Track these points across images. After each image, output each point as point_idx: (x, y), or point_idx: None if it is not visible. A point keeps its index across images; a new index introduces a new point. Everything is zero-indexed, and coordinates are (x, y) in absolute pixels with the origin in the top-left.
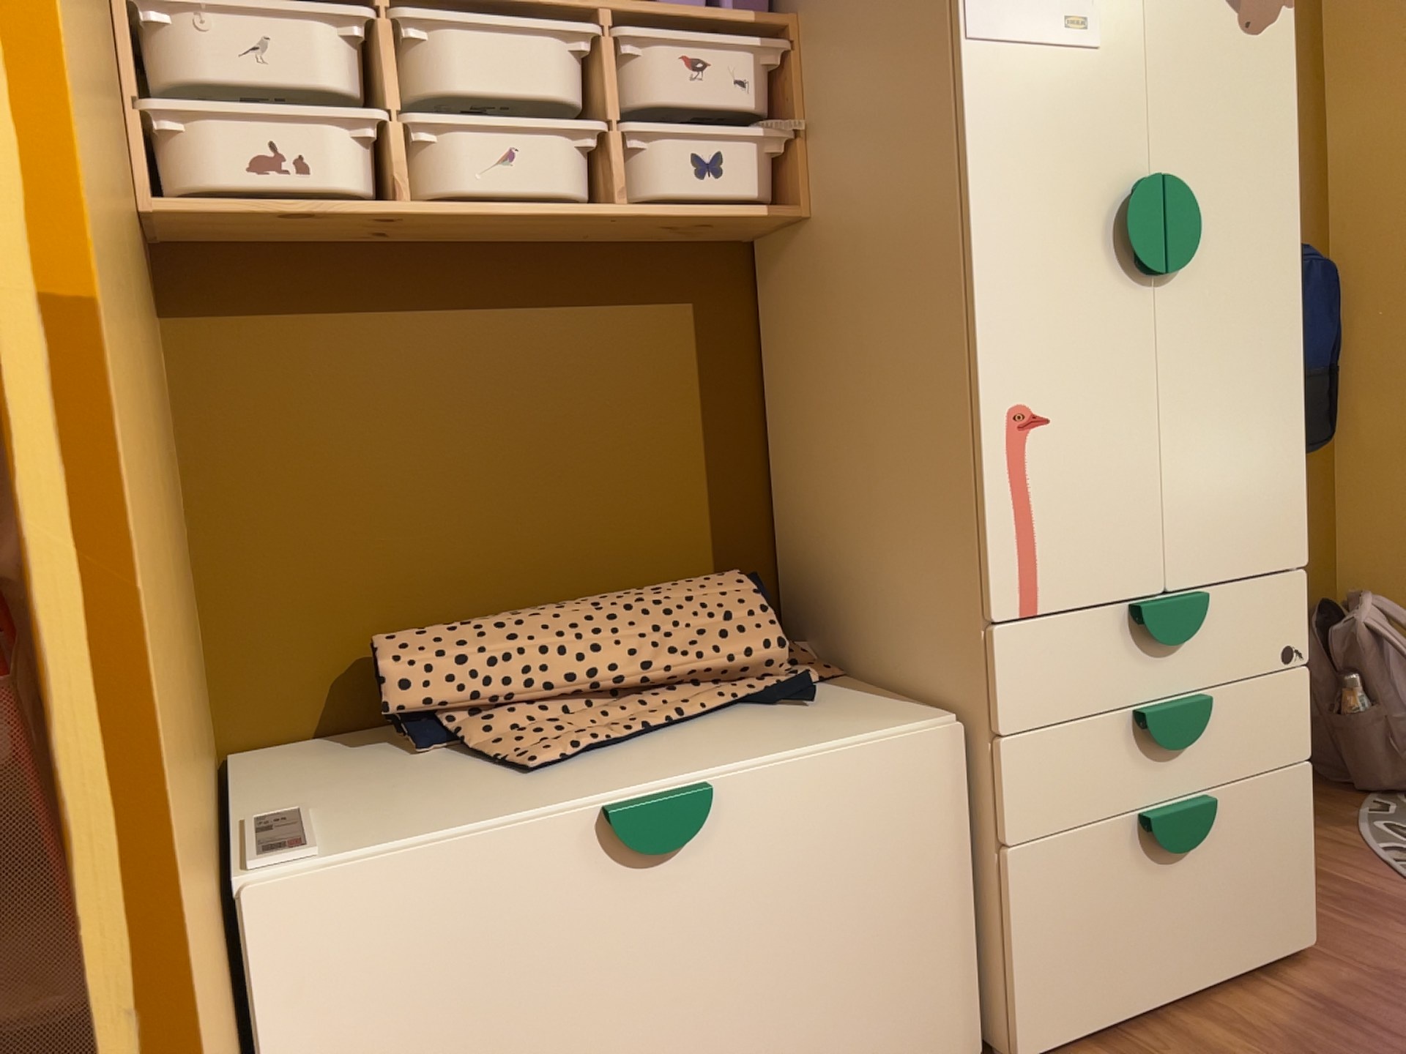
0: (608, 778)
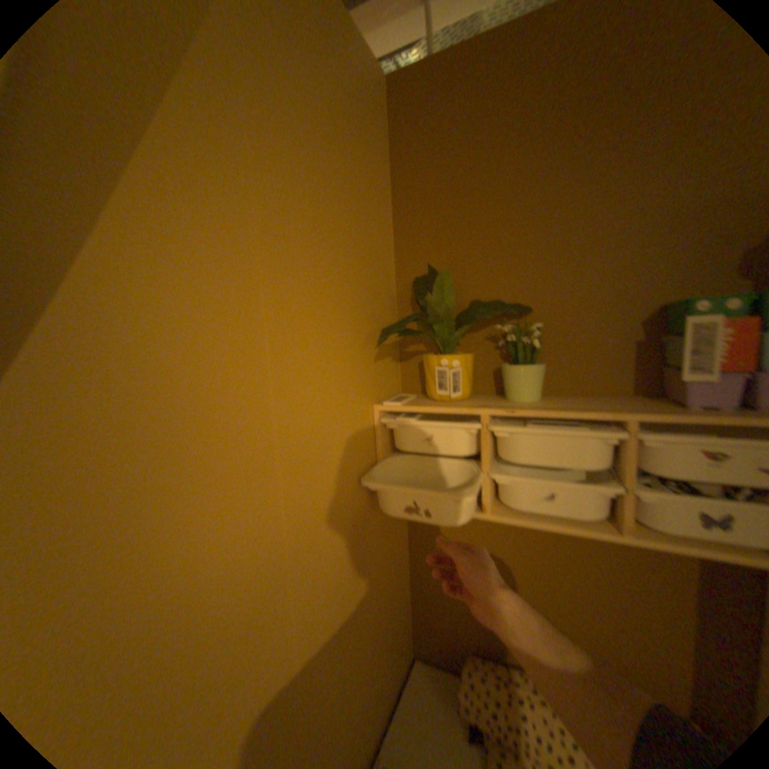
0: None
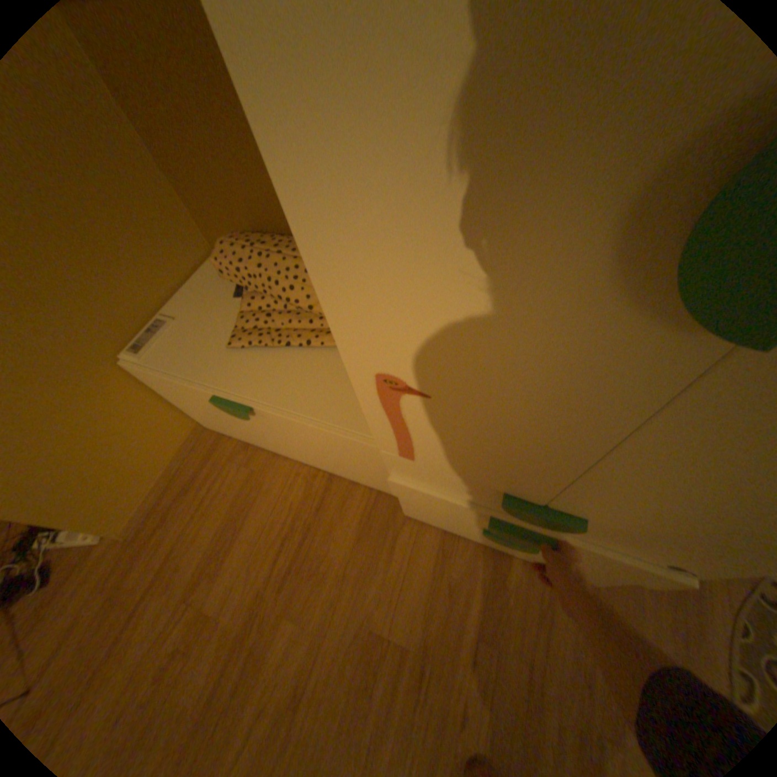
0: (238, 372)
